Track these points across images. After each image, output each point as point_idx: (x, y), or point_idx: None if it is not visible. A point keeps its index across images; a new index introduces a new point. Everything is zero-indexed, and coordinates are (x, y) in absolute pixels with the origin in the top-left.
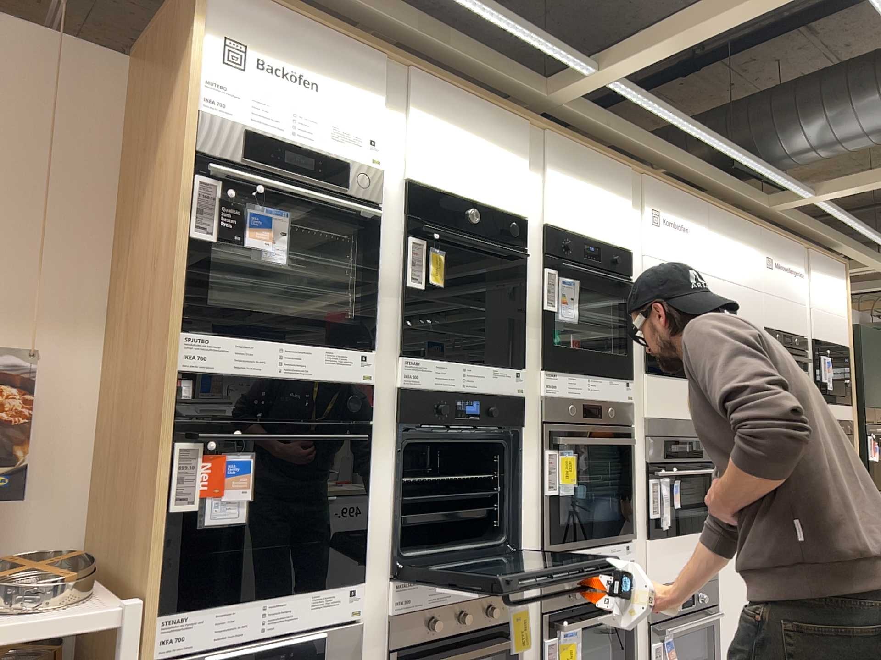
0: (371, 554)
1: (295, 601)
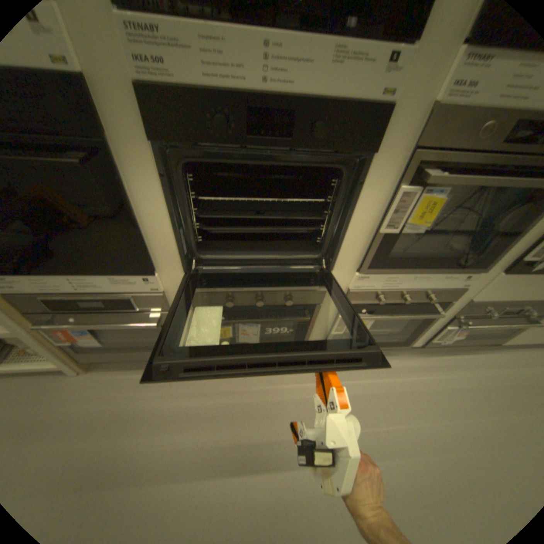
0: (157, 262)
1: (90, 283)
